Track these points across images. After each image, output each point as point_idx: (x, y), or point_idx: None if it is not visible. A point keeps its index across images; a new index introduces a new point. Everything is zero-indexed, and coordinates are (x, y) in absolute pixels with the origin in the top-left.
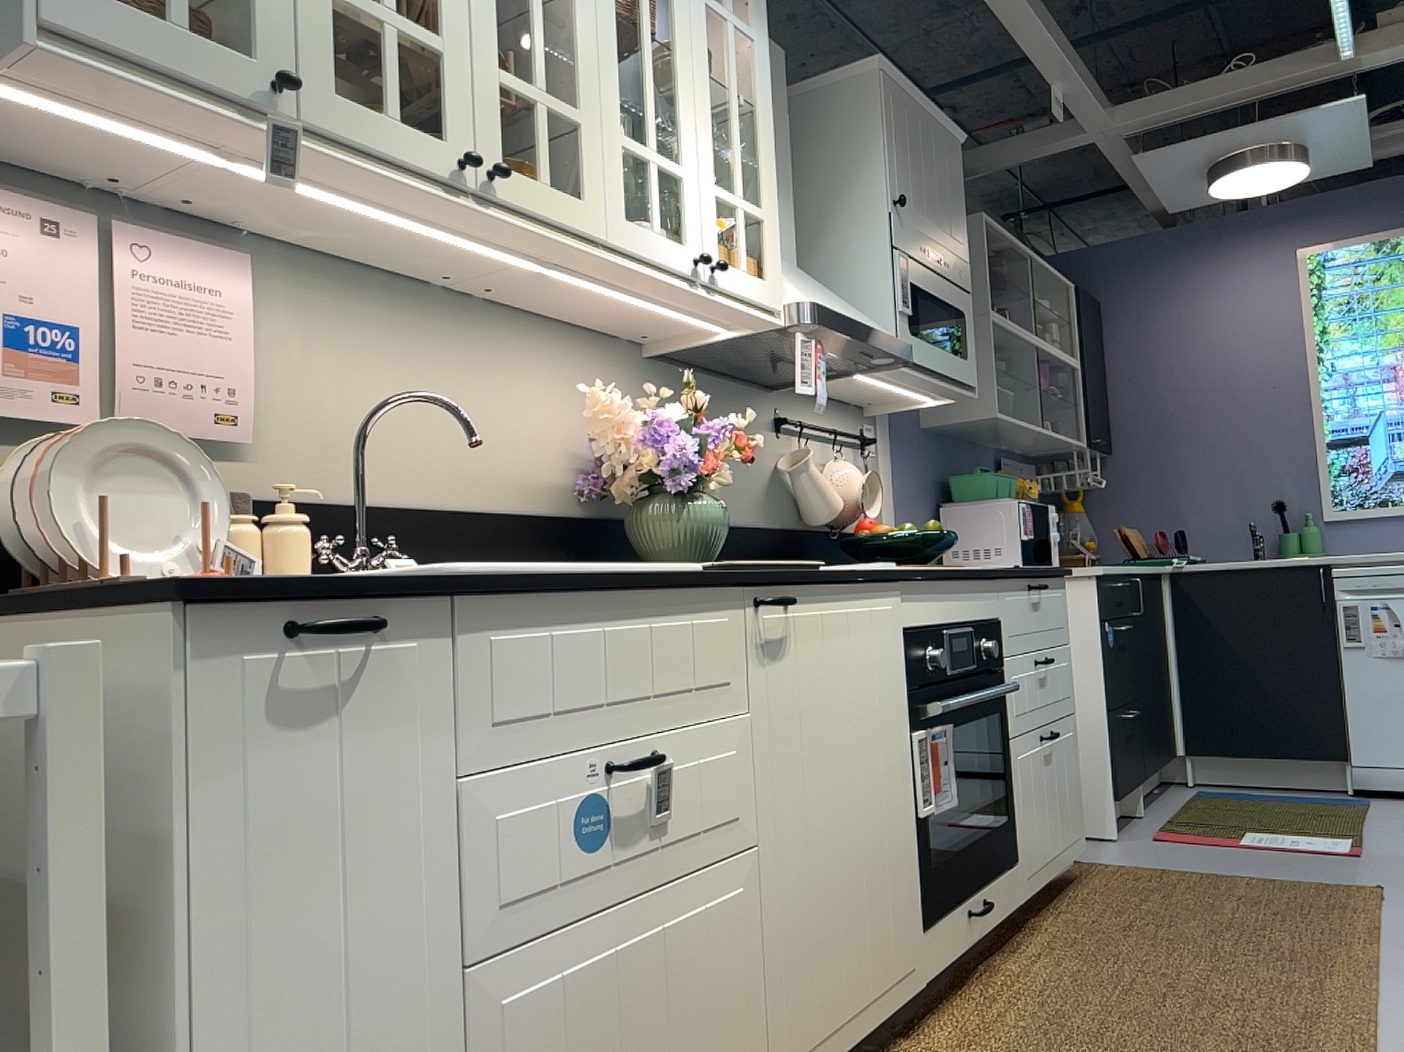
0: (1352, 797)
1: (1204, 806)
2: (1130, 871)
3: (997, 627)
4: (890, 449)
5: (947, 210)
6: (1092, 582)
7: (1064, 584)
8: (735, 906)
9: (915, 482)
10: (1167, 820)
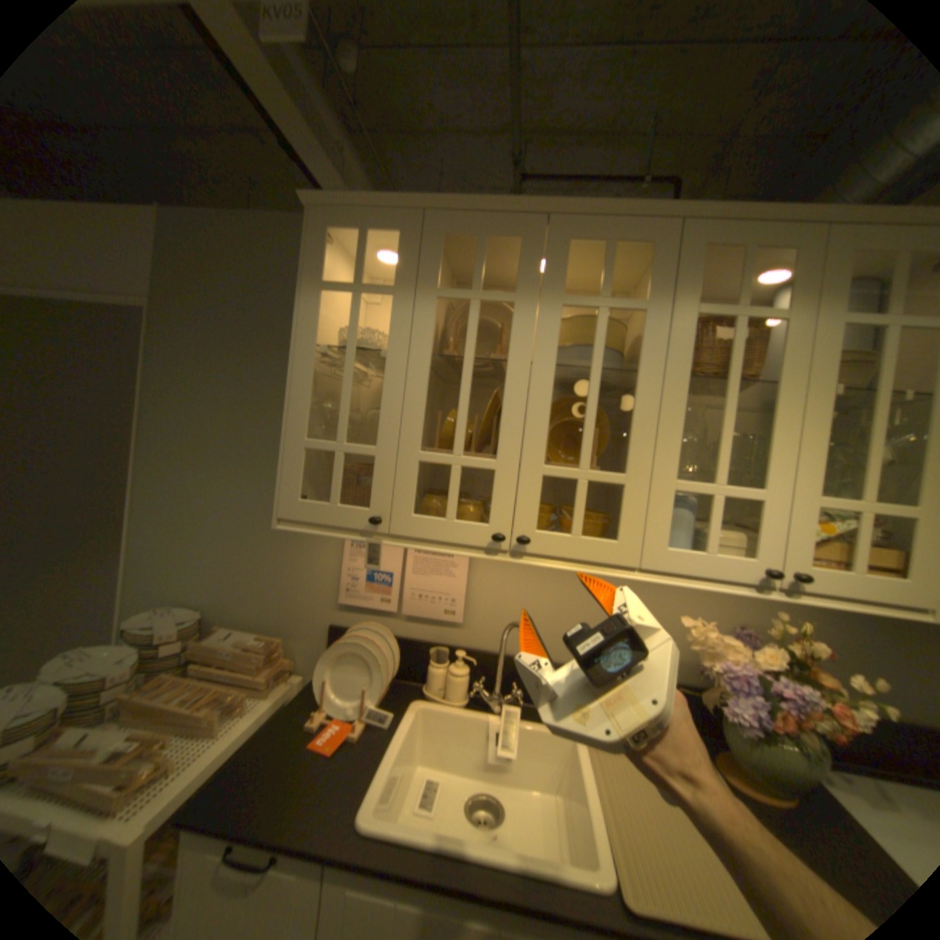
0: None
1: None
2: None
3: None
4: None
5: None
6: None
7: None
8: None
9: None
10: None
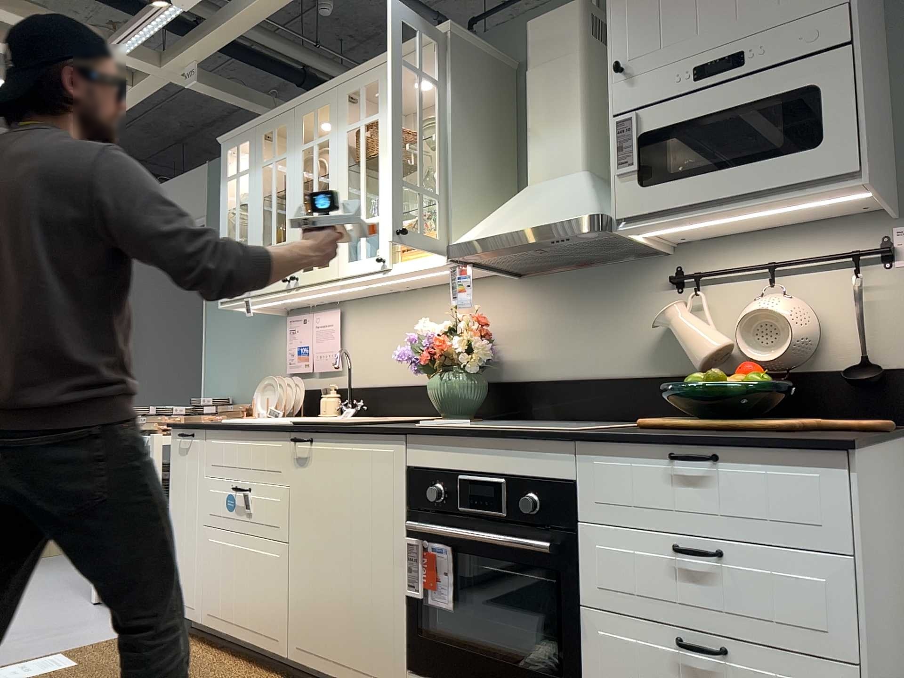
0: None
1: None
2: None
3: (566, 488)
4: None
5: None
6: None
7: (830, 459)
8: (275, 561)
9: None
10: None
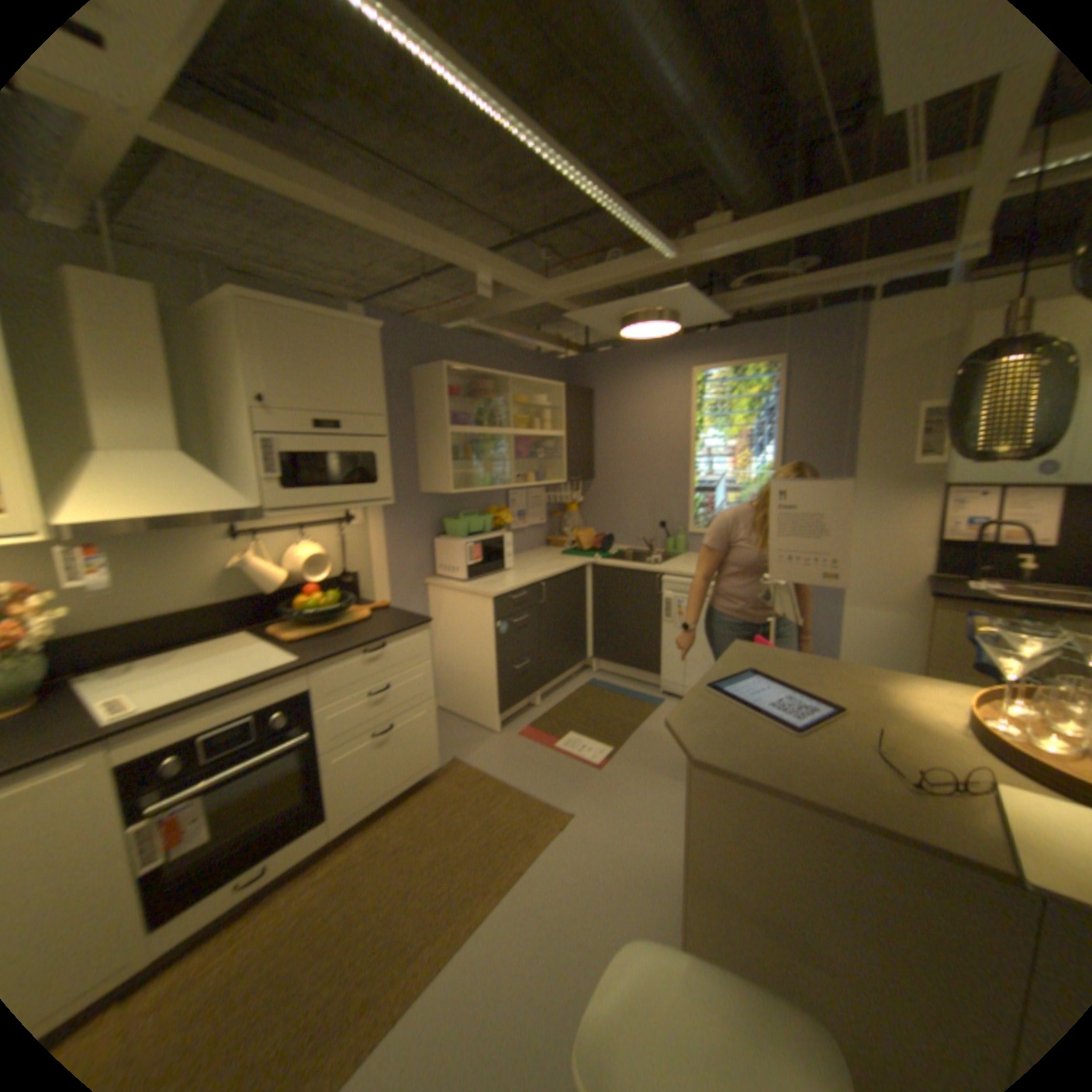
0: (656, 699)
1: (576, 699)
2: (465, 777)
3: (300, 699)
4: (376, 516)
5: (345, 385)
6: (489, 600)
7: (421, 630)
8: None
9: (407, 528)
10: (543, 714)
